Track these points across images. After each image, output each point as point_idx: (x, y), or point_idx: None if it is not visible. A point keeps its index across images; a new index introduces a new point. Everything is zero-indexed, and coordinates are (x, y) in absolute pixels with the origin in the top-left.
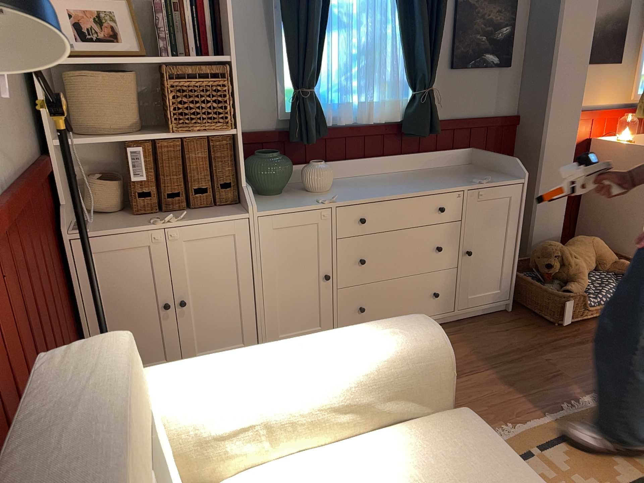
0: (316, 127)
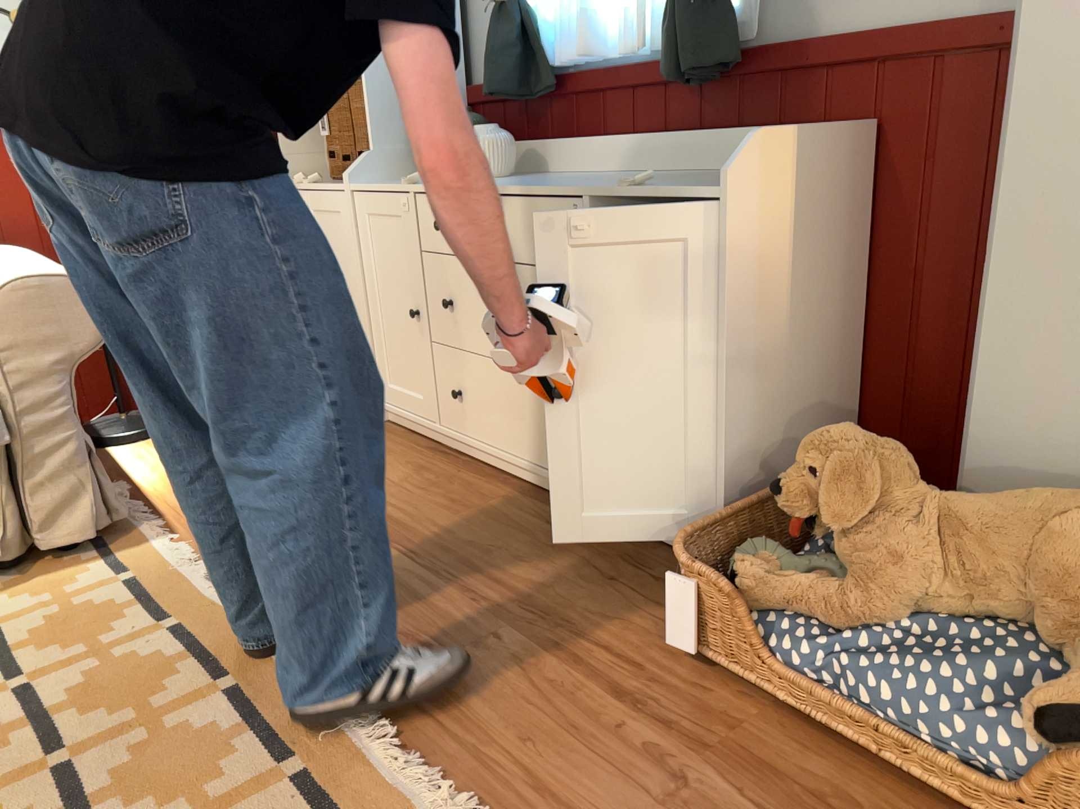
0: (516, 70)
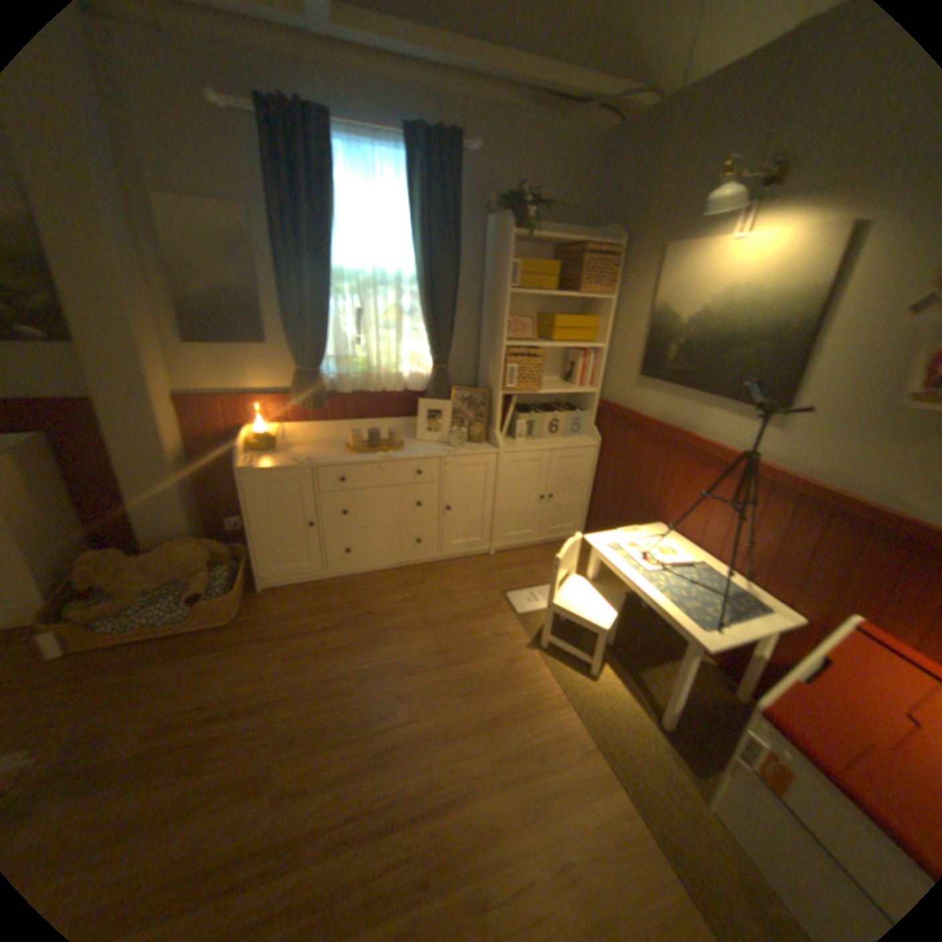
0: None
